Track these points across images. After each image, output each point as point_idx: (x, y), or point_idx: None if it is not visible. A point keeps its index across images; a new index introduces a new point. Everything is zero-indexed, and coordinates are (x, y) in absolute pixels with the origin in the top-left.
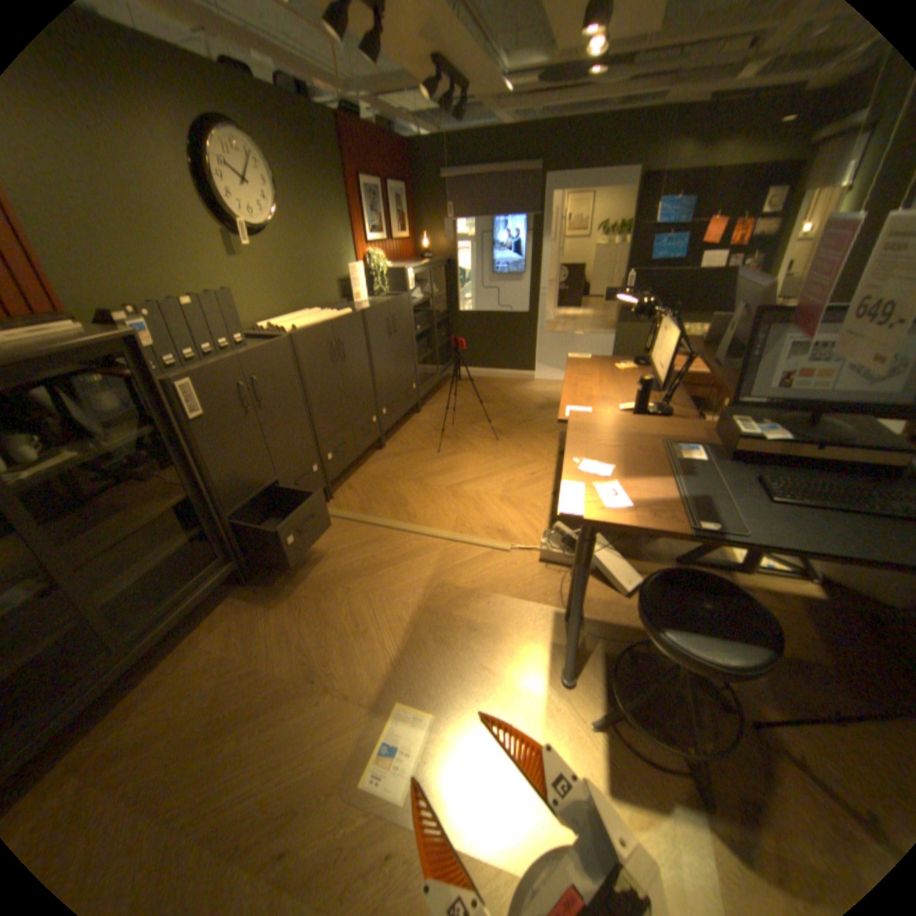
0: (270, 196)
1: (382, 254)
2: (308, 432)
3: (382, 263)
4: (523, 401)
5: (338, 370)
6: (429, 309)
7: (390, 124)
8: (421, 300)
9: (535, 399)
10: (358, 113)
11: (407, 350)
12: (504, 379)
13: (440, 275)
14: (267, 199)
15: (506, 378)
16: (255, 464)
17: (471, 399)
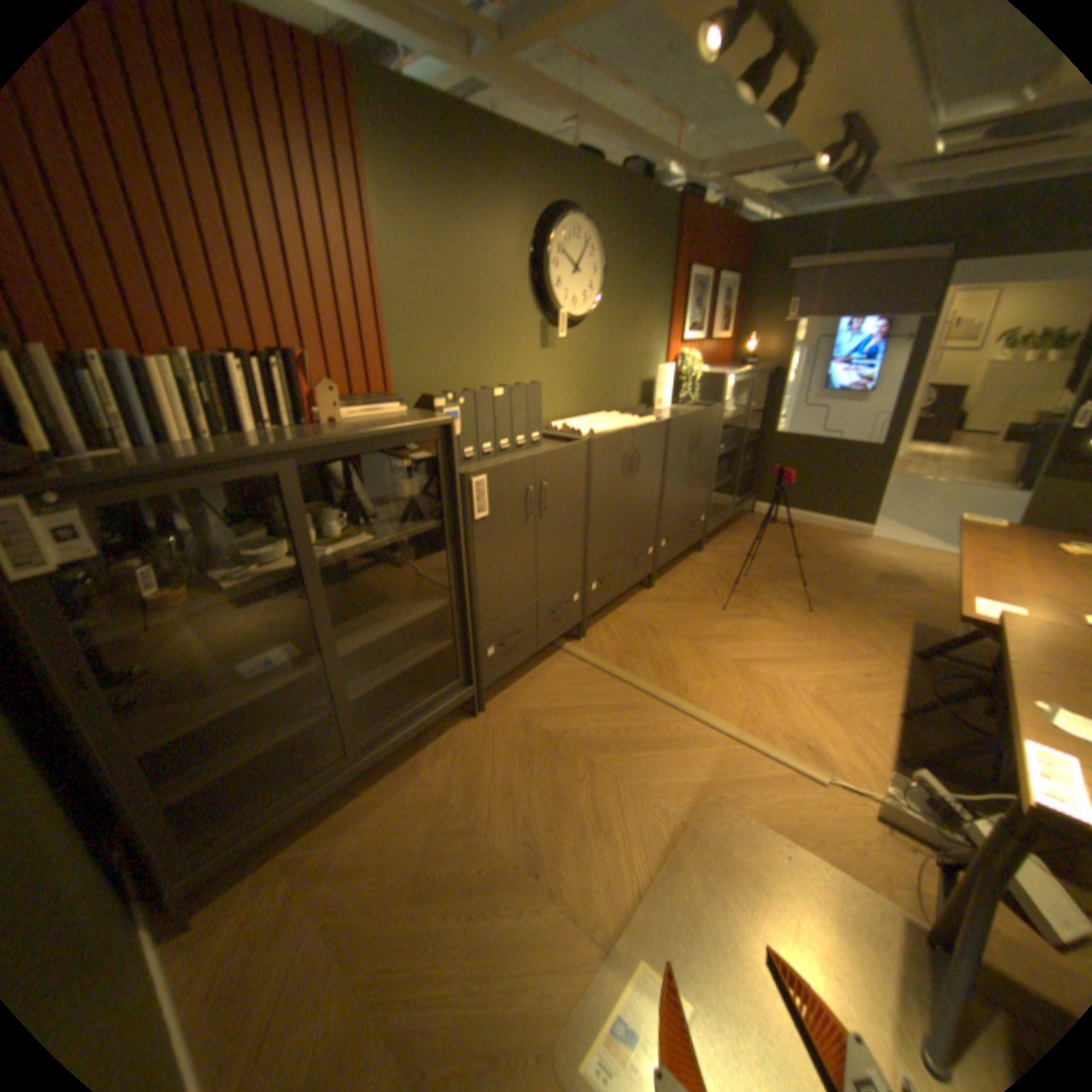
0: (596, 286)
1: (699, 355)
2: (578, 553)
3: (697, 366)
4: (853, 564)
5: (627, 486)
6: (740, 425)
7: (736, 208)
8: (733, 413)
9: (873, 565)
10: (704, 196)
11: (705, 473)
12: (824, 528)
13: (761, 385)
14: (593, 289)
15: (827, 526)
16: (521, 579)
17: (773, 547)
